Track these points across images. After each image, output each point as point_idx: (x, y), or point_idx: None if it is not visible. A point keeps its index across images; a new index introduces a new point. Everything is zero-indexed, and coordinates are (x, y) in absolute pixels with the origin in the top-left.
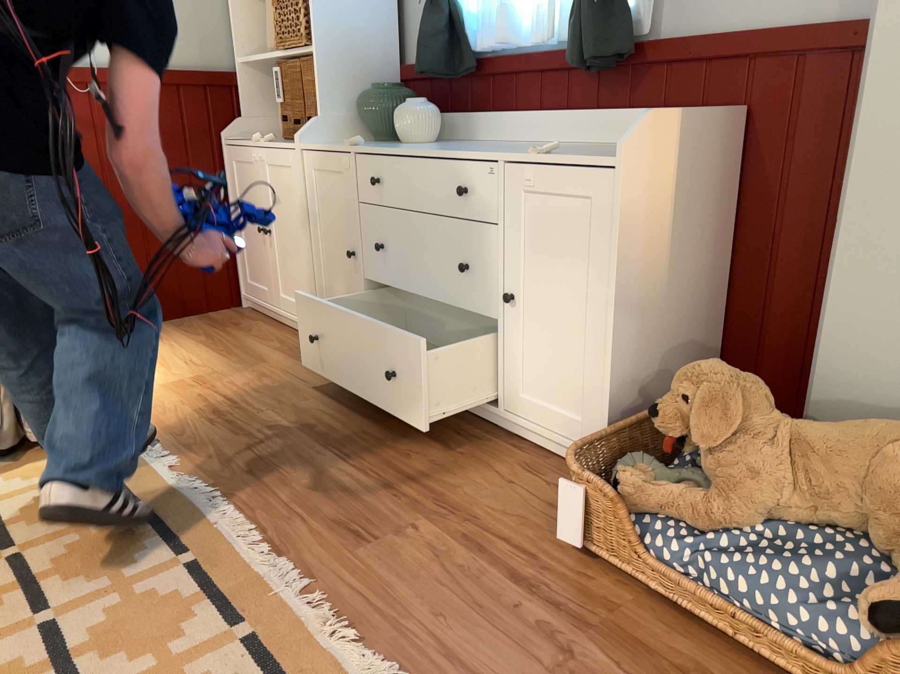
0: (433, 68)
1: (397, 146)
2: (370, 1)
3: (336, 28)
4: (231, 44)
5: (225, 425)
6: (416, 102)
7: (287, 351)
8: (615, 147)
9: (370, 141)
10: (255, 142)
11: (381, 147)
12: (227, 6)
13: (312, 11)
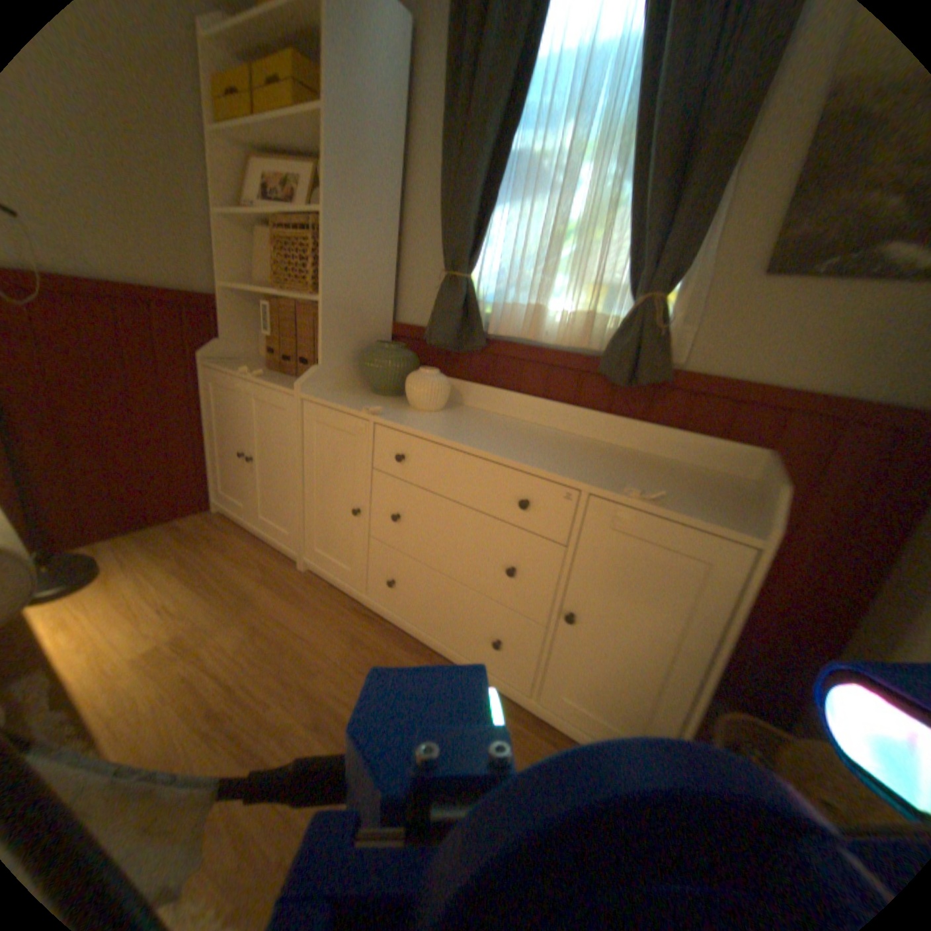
0: (450, 340)
1: (414, 413)
2: (377, 257)
3: (345, 279)
4: (211, 263)
5: (229, 748)
6: (429, 369)
7: (275, 586)
8: (642, 456)
9: (366, 388)
10: (238, 368)
11: (407, 421)
12: (208, 223)
13: (324, 259)
